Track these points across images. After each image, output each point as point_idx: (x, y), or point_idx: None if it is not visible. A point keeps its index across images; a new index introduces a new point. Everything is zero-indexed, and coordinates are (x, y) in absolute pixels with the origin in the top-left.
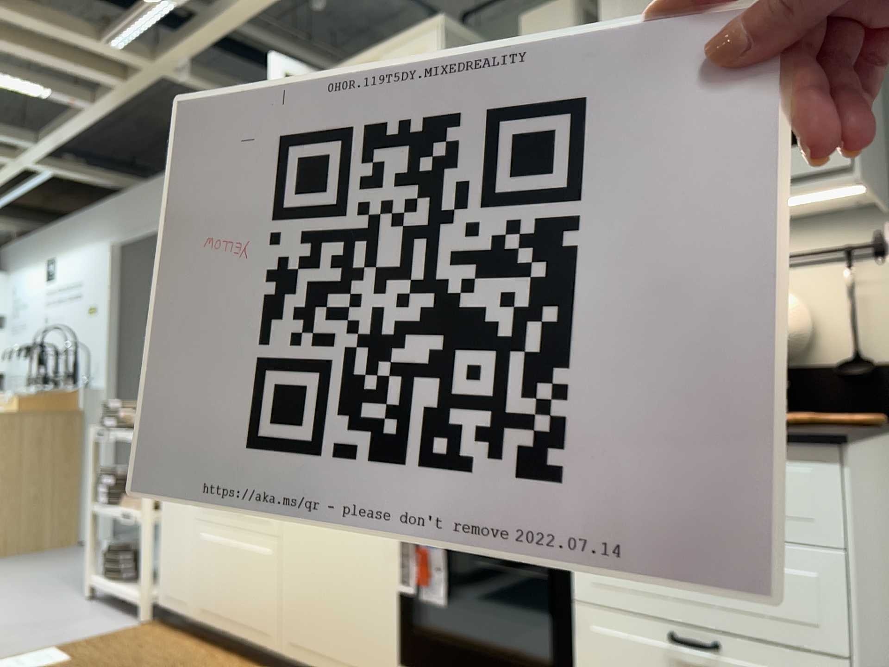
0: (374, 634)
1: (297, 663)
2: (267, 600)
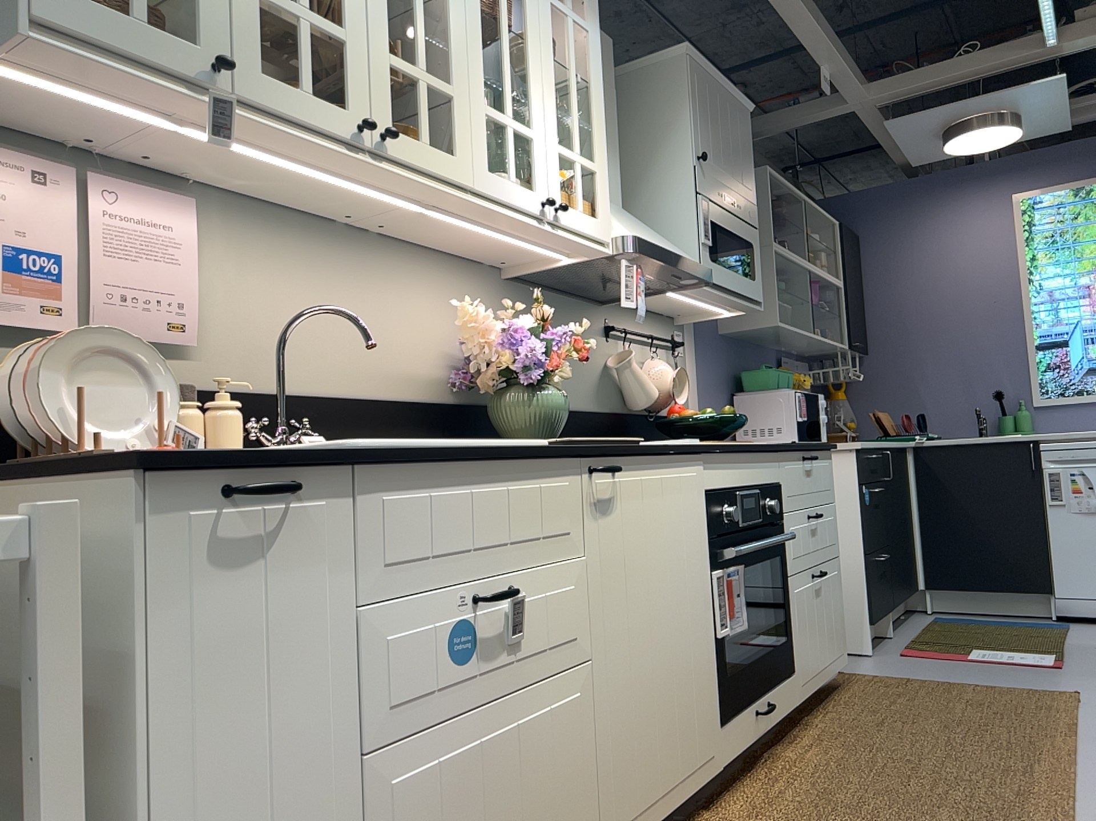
0: (703, 707)
1: None
2: (578, 789)
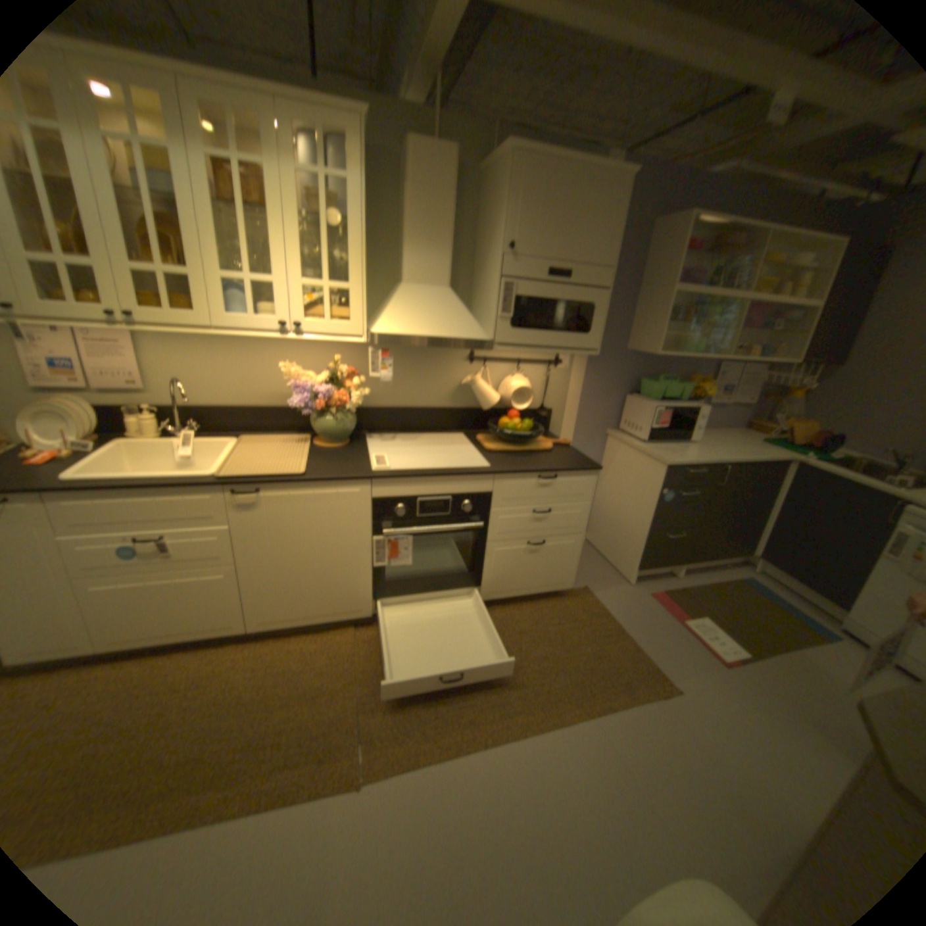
0: (351, 593)
1: (270, 631)
2: (225, 608)
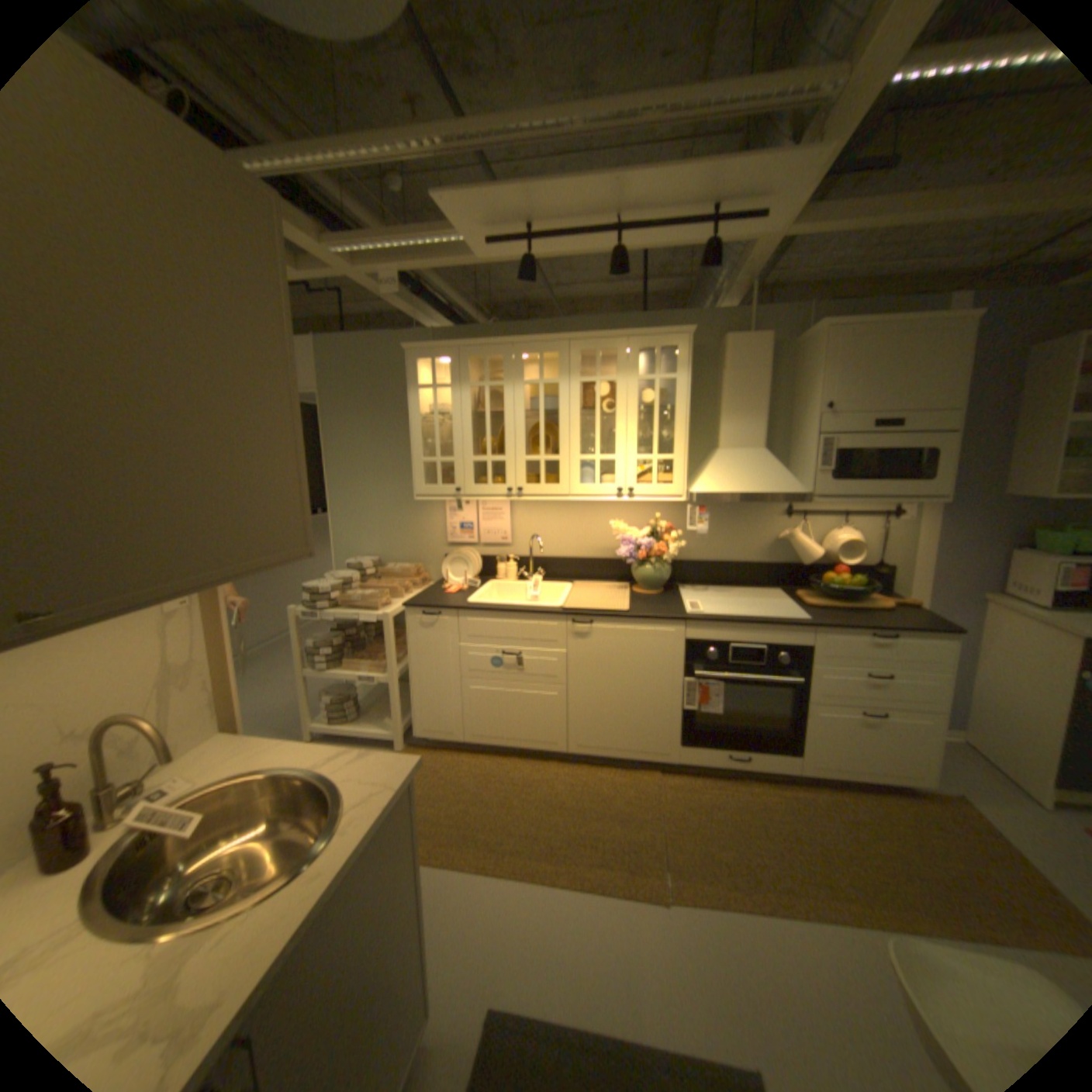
0: (661, 733)
1: (587, 755)
2: (554, 723)
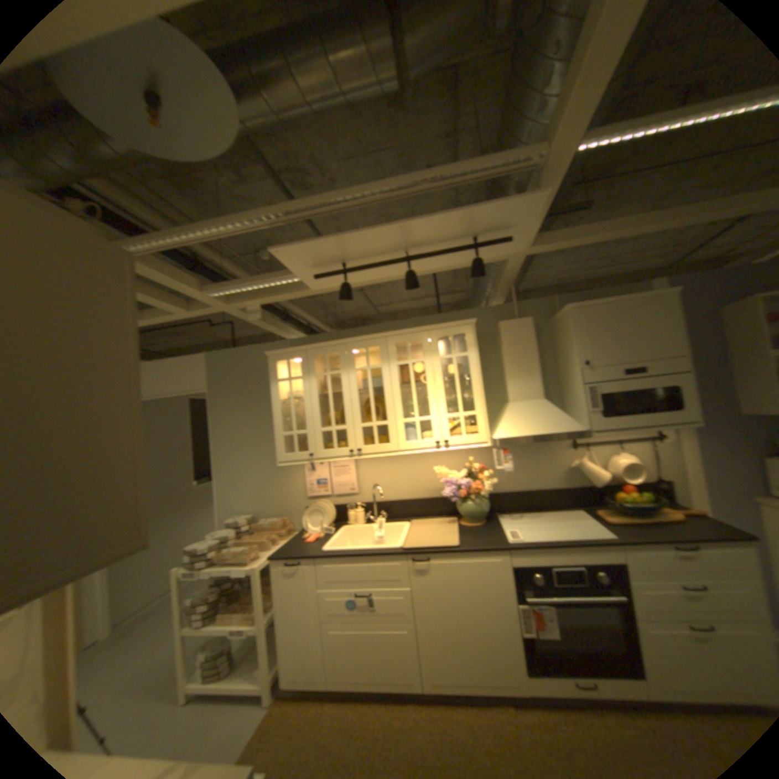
0: (507, 665)
1: (442, 696)
2: (408, 664)
